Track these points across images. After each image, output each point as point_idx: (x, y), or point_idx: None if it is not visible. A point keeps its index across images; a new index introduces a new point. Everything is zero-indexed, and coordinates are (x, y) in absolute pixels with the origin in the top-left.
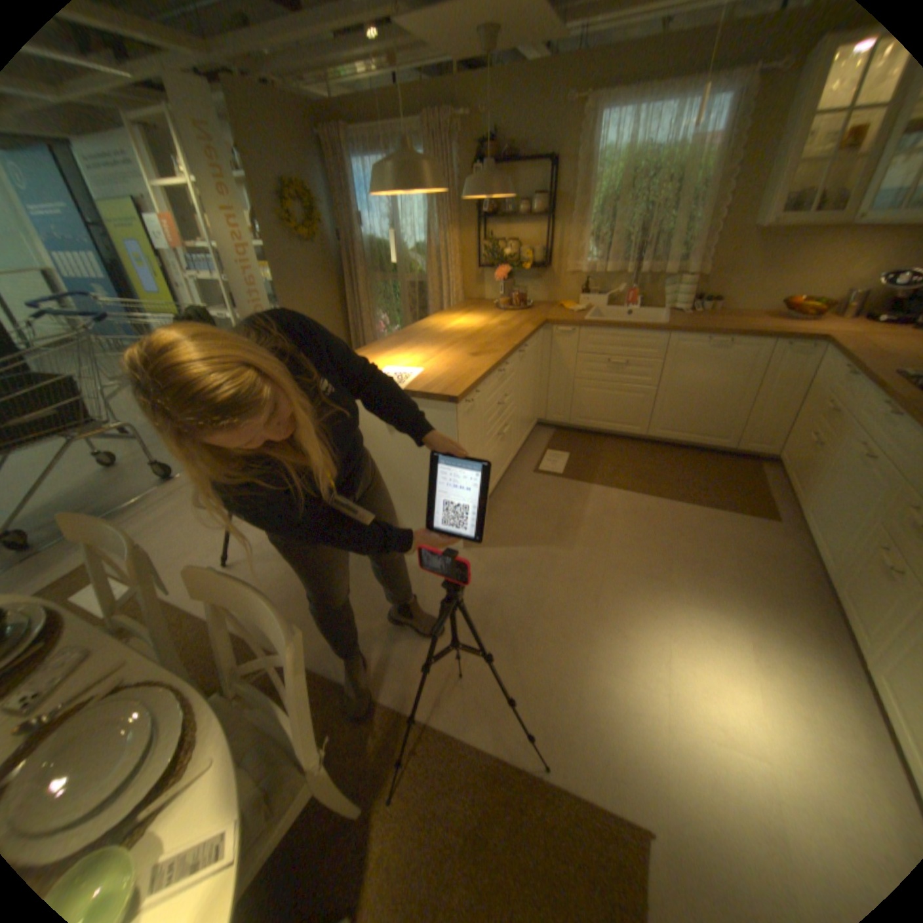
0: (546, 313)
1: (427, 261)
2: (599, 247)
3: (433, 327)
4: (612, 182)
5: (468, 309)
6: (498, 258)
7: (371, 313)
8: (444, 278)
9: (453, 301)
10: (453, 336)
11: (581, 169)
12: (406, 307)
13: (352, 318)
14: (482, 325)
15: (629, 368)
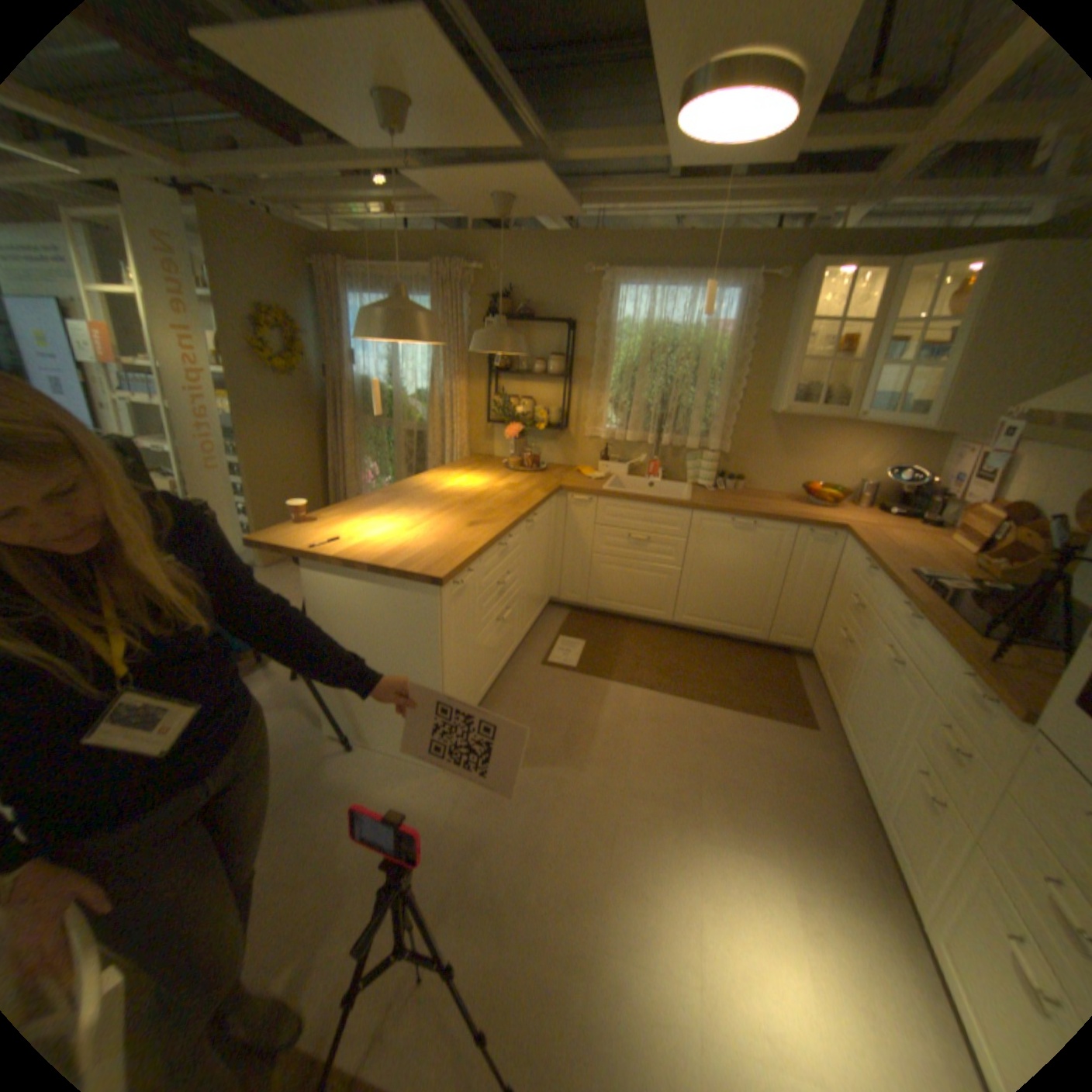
0: (562, 479)
1: (430, 409)
2: (619, 414)
3: (429, 485)
4: (631, 353)
5: (473, 467)
6: (511, 415)
7: (358, 461)
8: (449, 430)
9: (458, 456)
10: (451, 498)
11: (600, 337)
12: (402, 457)
13: (334, 464)
14: (487, 487)
15: (652, 545)
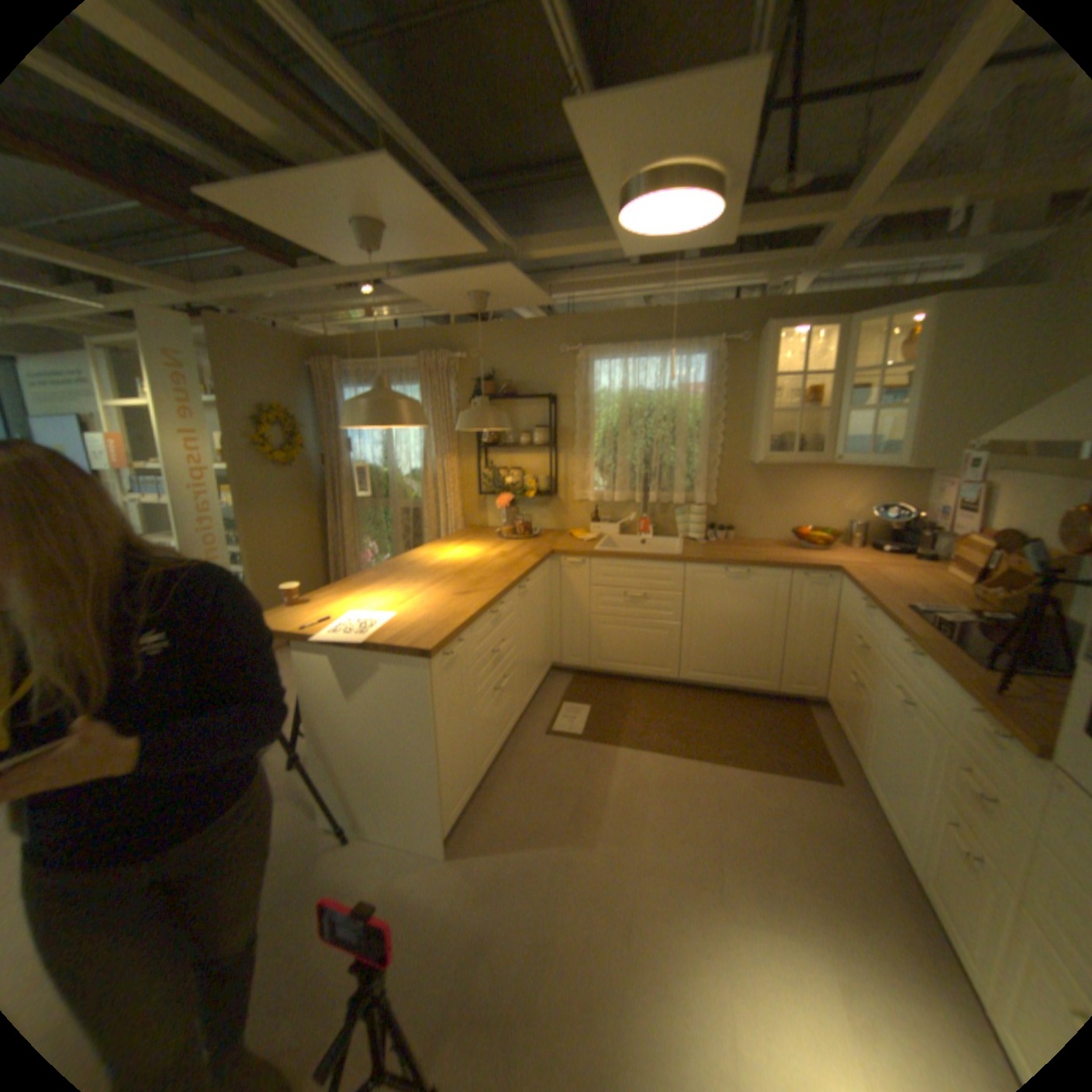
0: (554, 542)
1: (424, 486)
2: (605, 477)
3: (423, 558)
4: (610, 419)
5: (468, 538)
6: (501, 486)
7: (358, 541)
8: (443, 505)
9: (453, 529)
10: (444, 570)
11: (580, 407)
12: (400, 534)
13: (334, 545)
14: (480, 557)
15: (649, 601)
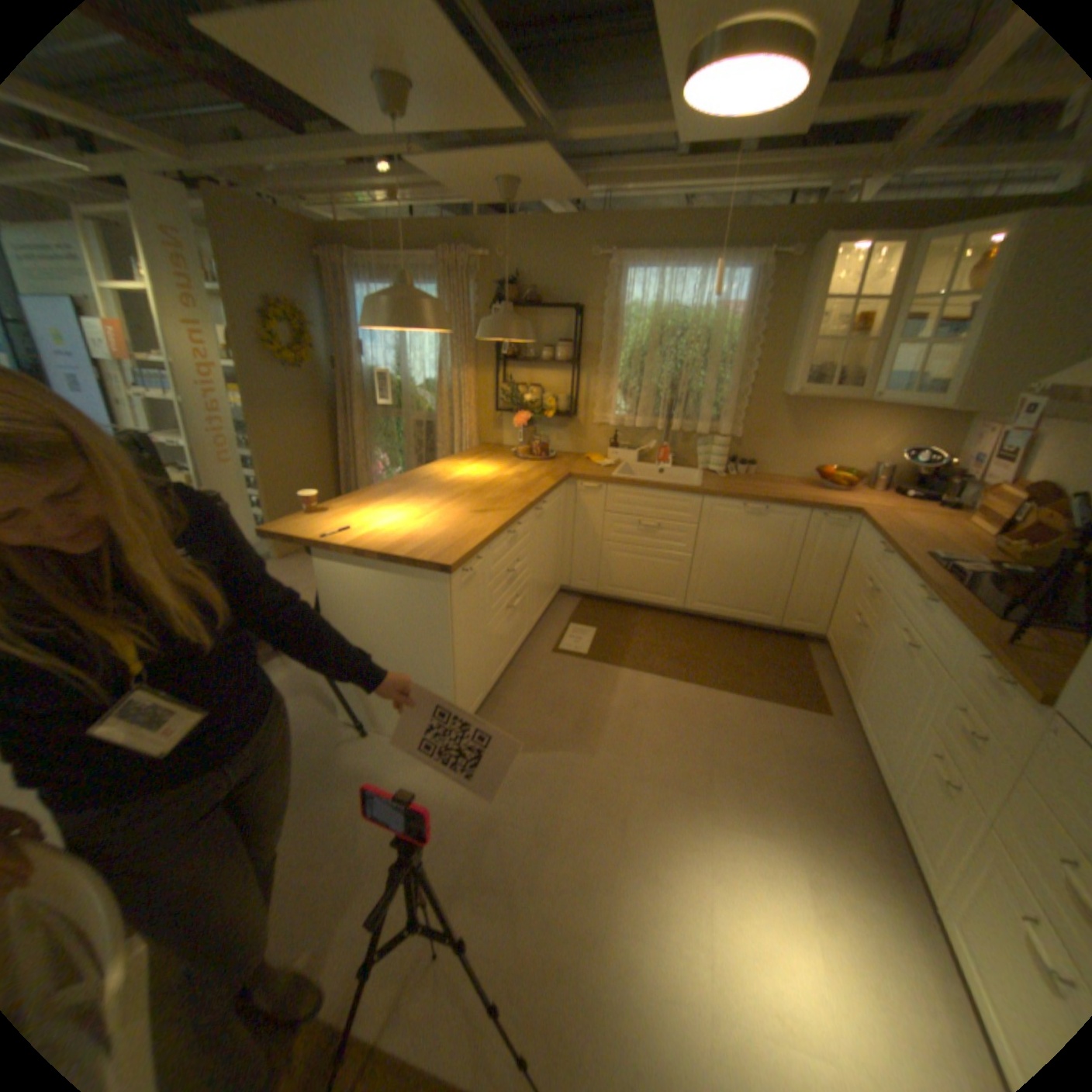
0: (571, 466)
1: (439, 399)
2: (628, 400)
3: (438, 474)
4: (640, 337)
5: (483, 456)
6: (519, 403)
7: (369, 452)
8: (458, 420)
9: (467, 446)
10: (460, 487)
11: (608, 321)
12: (412, 448)
13: (345, 456)
14: (496, 476)
15: (662, 532)
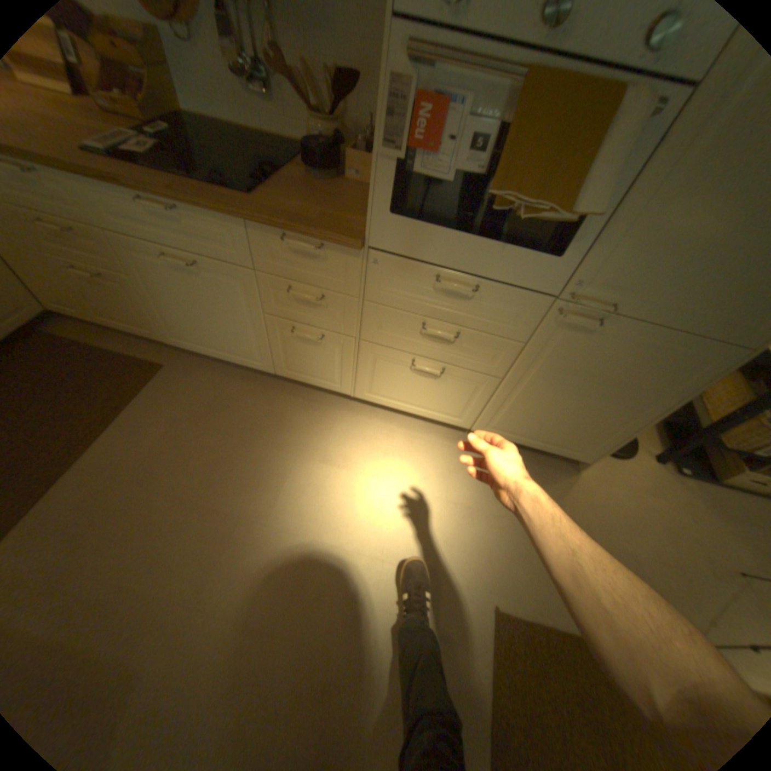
0: None
1: None
2: None
3: None
4: None
5: None
6: None
7: None
8: None
9: None
10: None
11: None
12: None
13: None
14: None
15: None
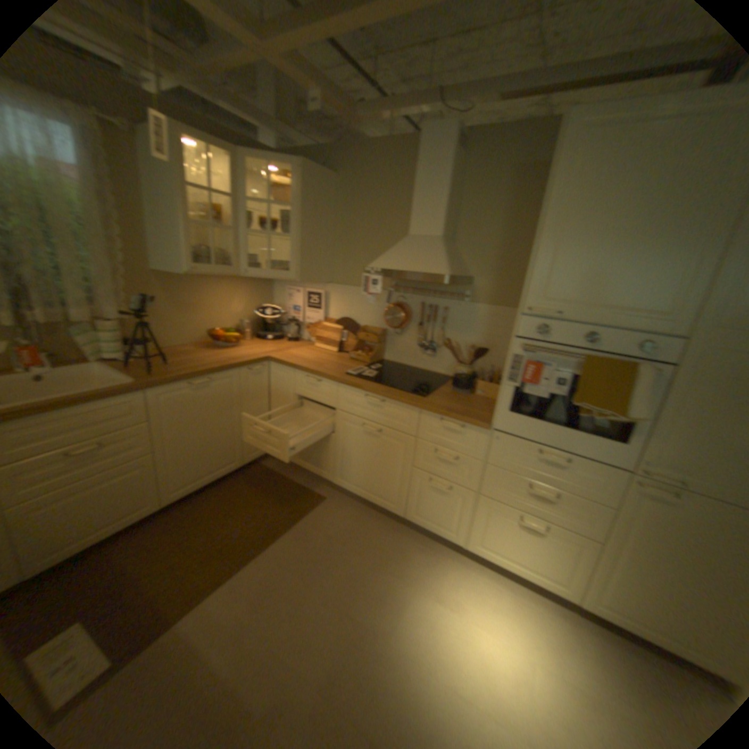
0: None
1: None
2: None
3: None
4: None
5: None
6: None
7: None
8: None
9: None
10: None
11: None
12: None
13: None
14: None
15: (104, 450)
